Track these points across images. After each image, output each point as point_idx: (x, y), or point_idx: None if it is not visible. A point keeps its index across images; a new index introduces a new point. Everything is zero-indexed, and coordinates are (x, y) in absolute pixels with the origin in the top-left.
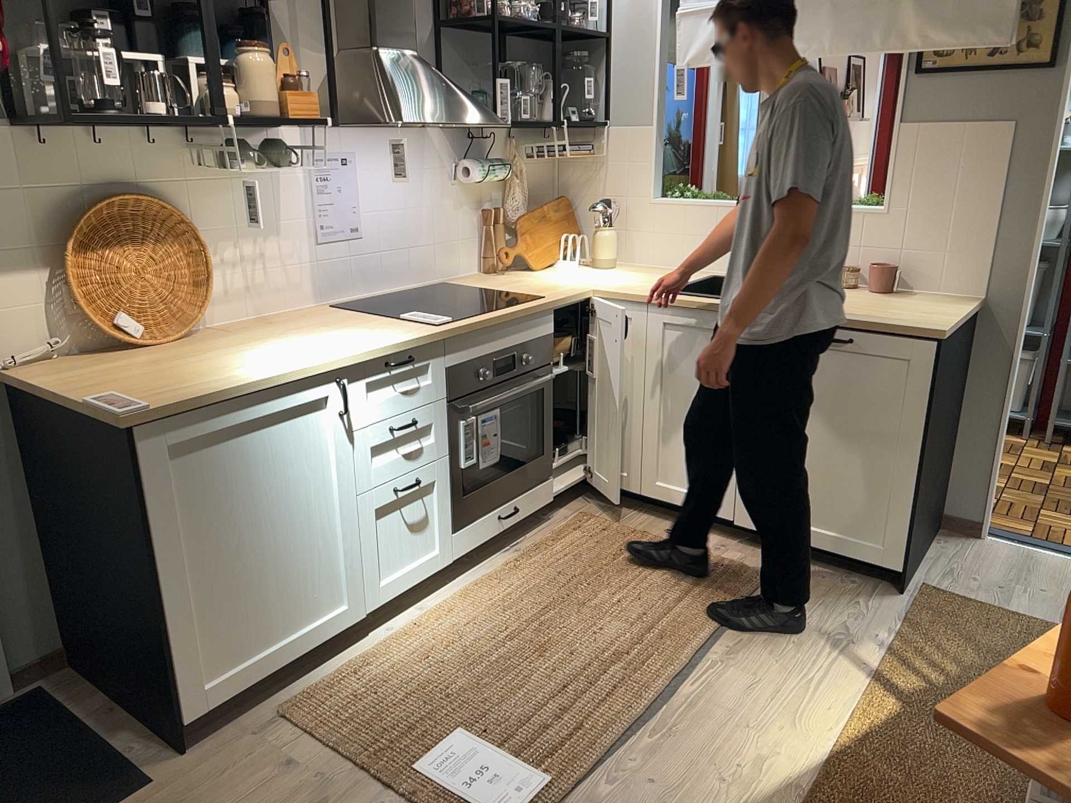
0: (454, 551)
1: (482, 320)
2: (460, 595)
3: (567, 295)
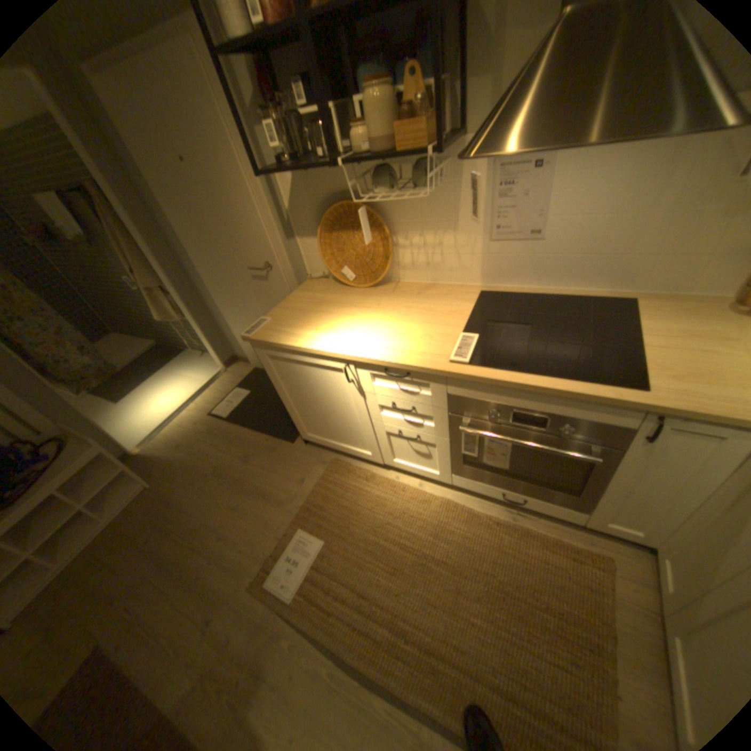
0: (452, 479)
1: (493, 378)
2: (438, 500)
3: (683, 409)
